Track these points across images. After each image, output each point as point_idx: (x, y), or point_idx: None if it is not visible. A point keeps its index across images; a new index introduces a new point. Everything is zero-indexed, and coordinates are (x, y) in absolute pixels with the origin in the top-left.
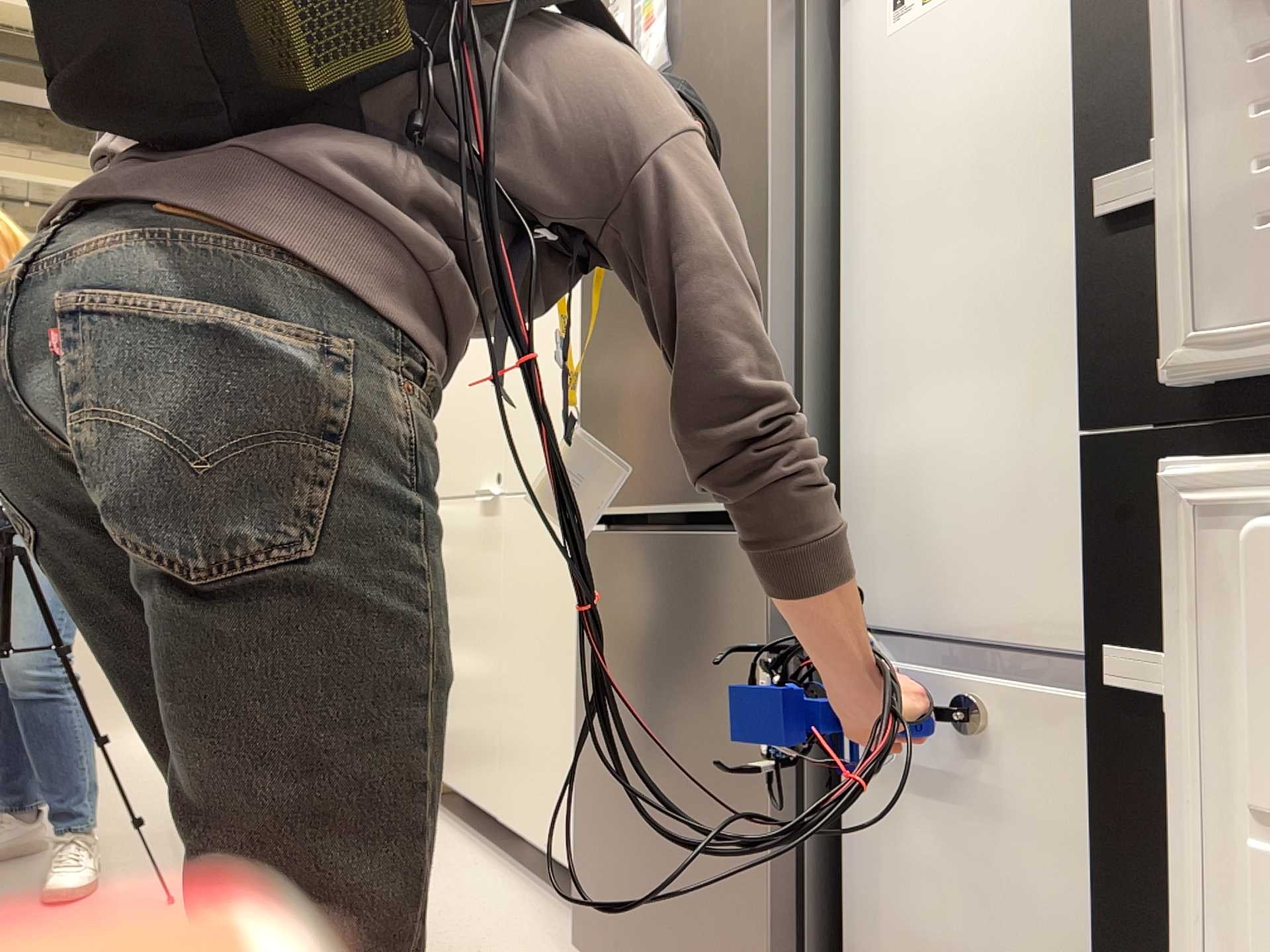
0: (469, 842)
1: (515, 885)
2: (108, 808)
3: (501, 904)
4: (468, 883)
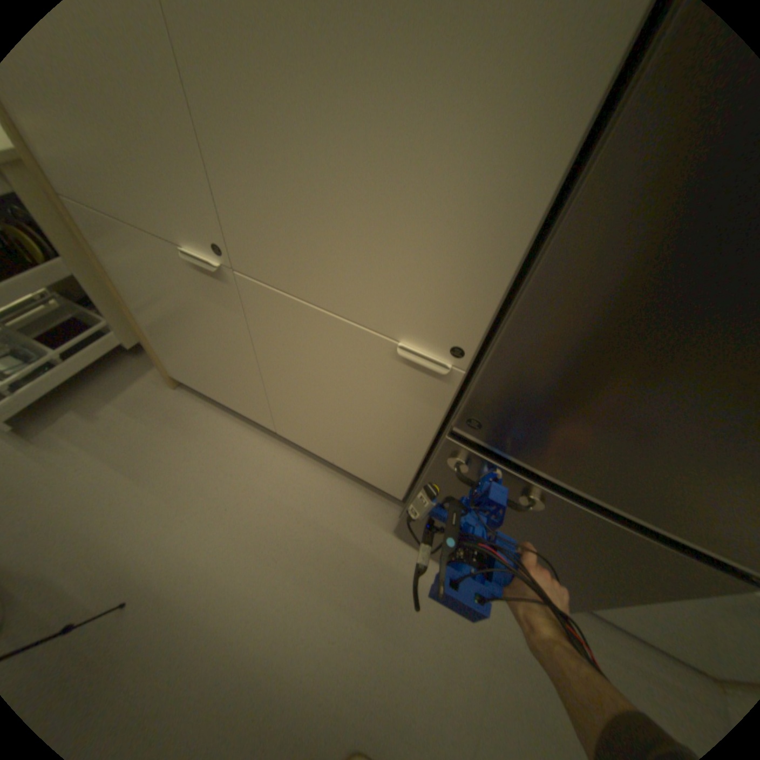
0: (247, 429)
1: (307, 466)
2: None
3: (315, 490)
4: (282, 475)
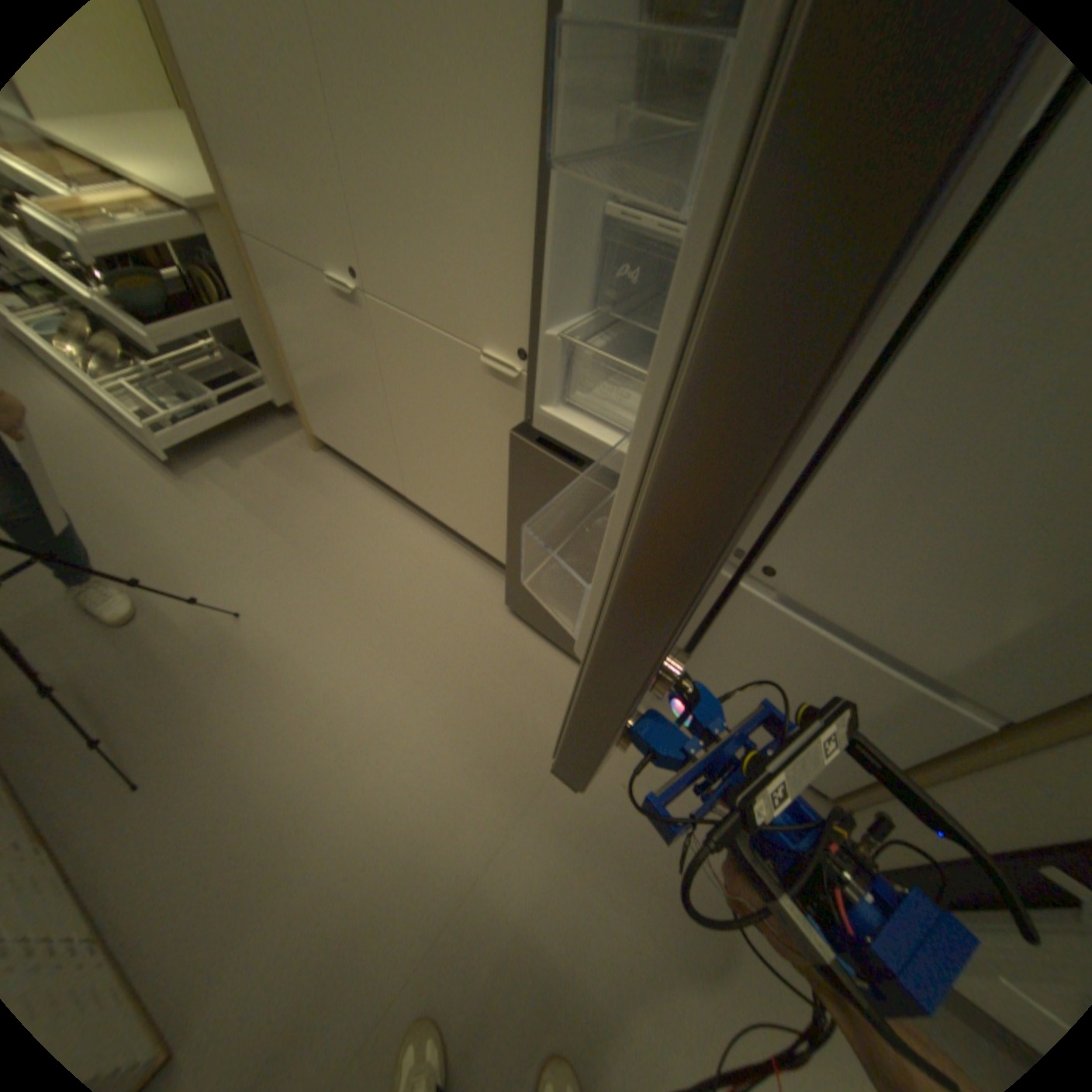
0: (381, 496)
1: (434, 537)
2: (87, 508)
3: (436, 558)
4: (405, 540)
